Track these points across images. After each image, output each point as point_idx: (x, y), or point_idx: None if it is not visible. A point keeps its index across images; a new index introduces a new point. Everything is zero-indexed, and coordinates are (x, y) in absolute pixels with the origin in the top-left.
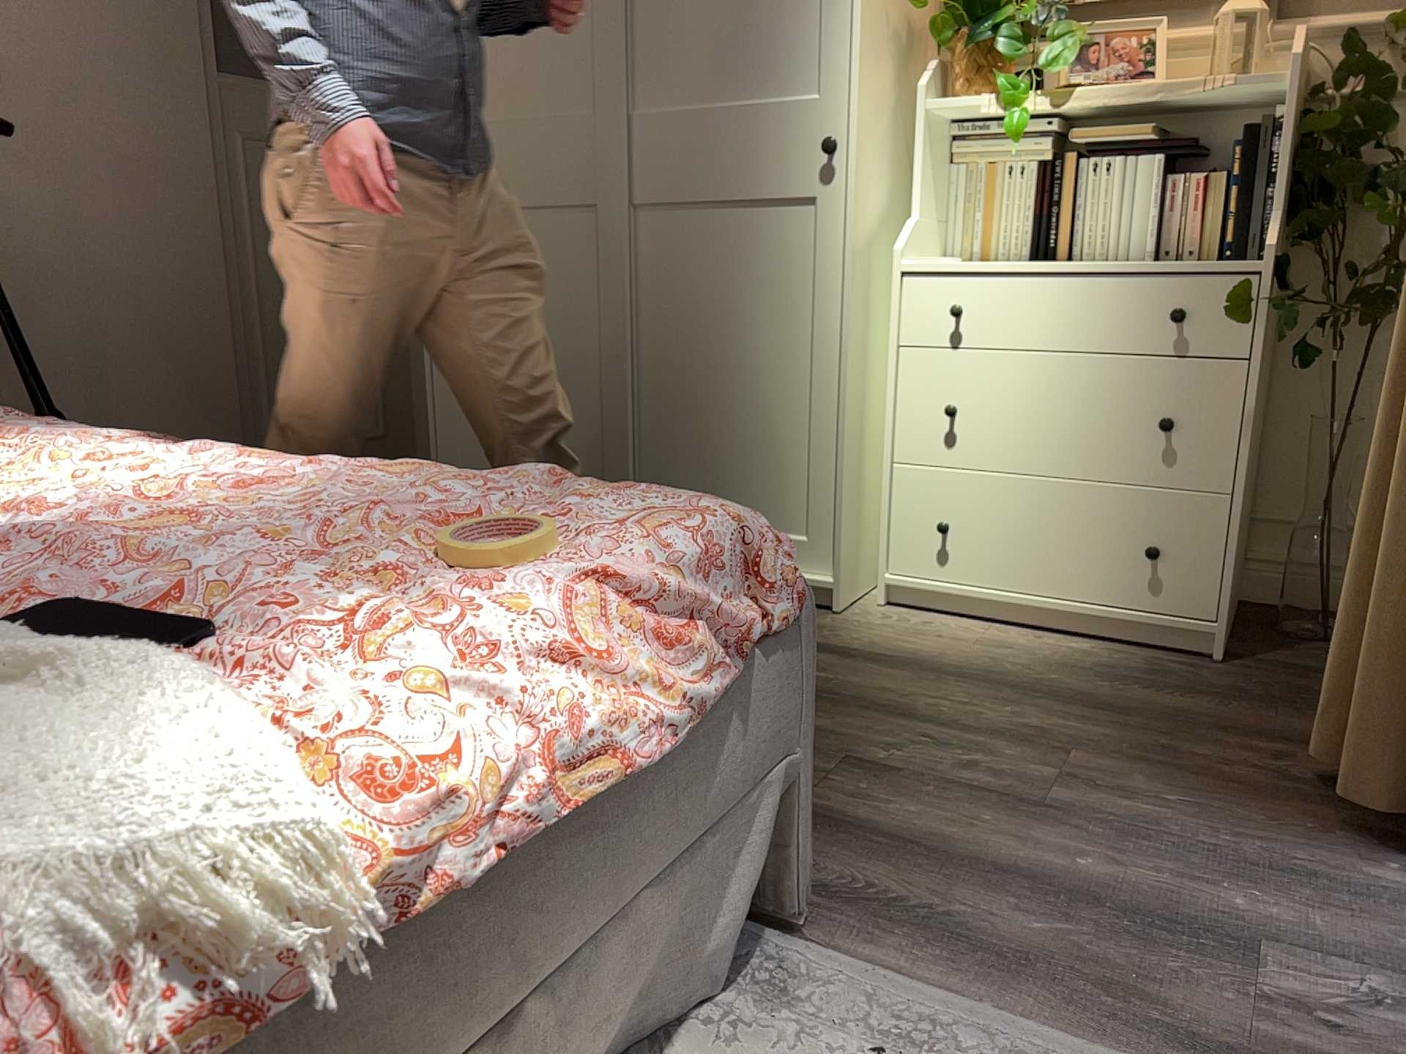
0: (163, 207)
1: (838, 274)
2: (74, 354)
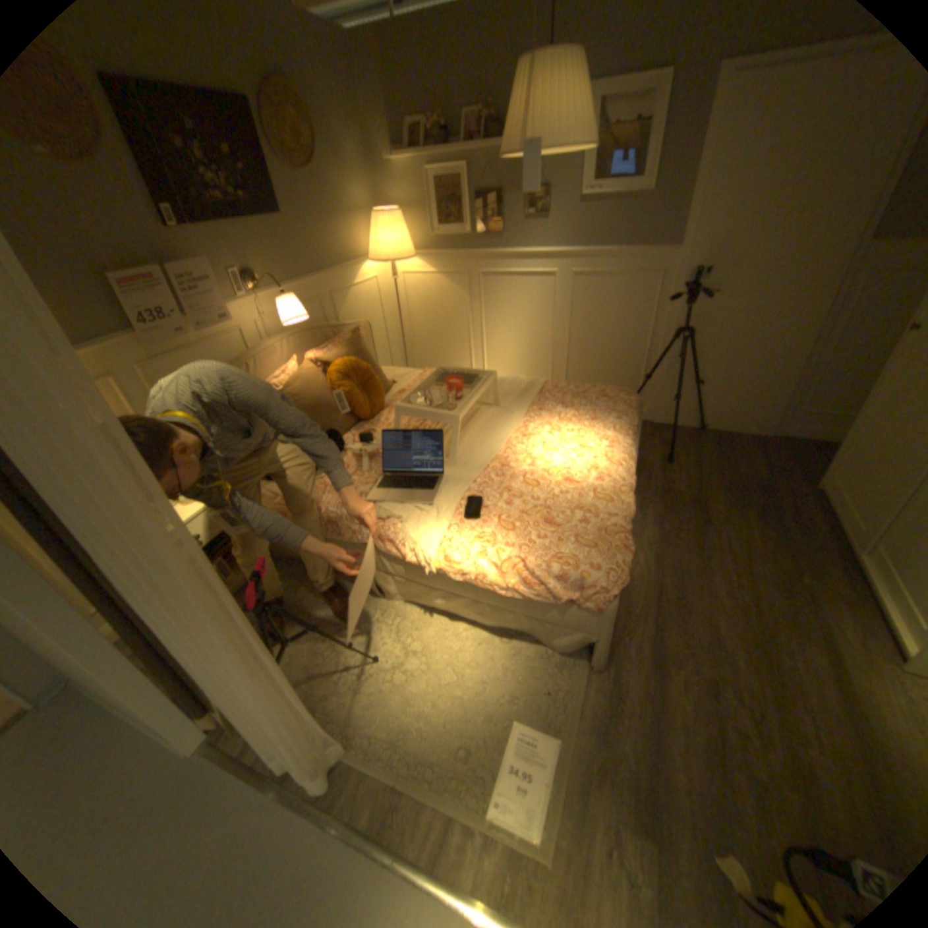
0: (794, 307)
1: None
2: (724, 360)
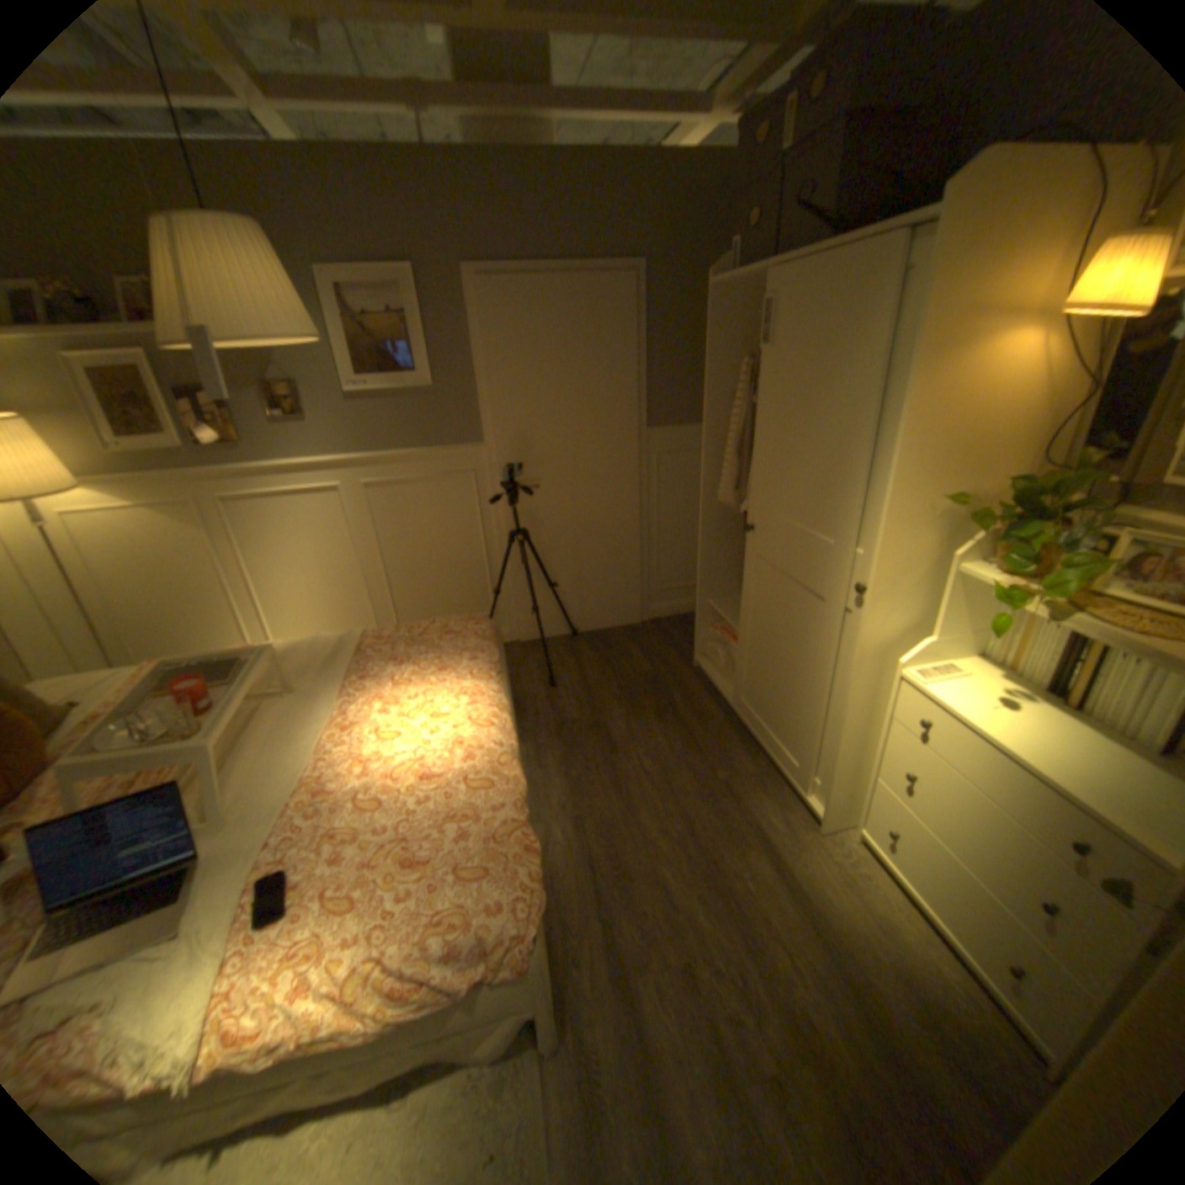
0: (610, 494)
1: (856, 661)
2: (568, 556)
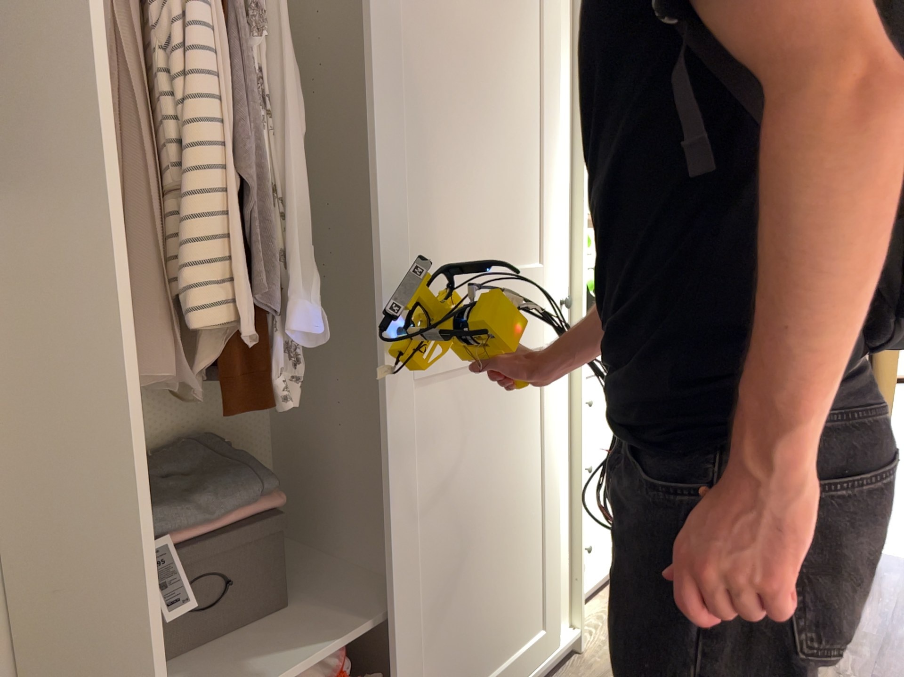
0: None
1: (567, 395)
2: None
